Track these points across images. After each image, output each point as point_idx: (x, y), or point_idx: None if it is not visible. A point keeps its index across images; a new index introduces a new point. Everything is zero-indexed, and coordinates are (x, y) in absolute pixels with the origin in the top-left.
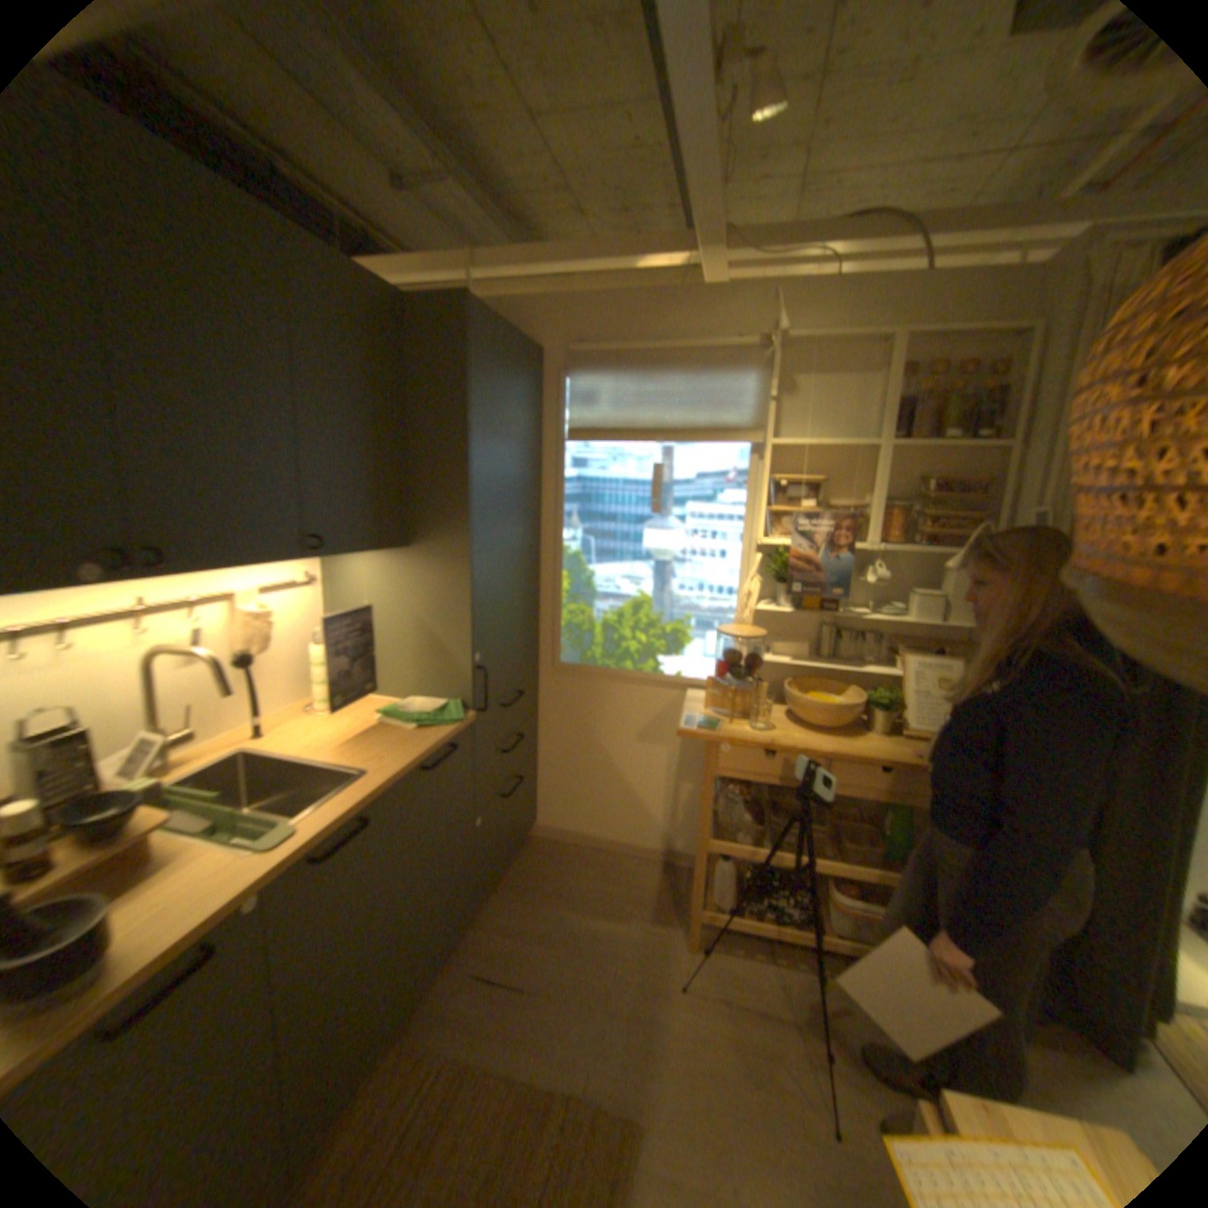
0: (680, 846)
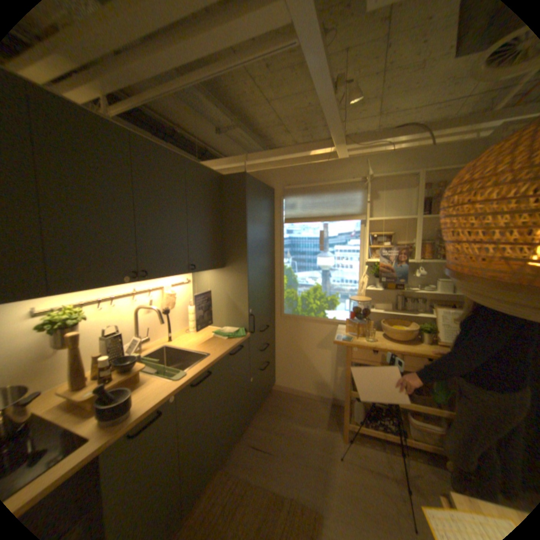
0: (338, 396)
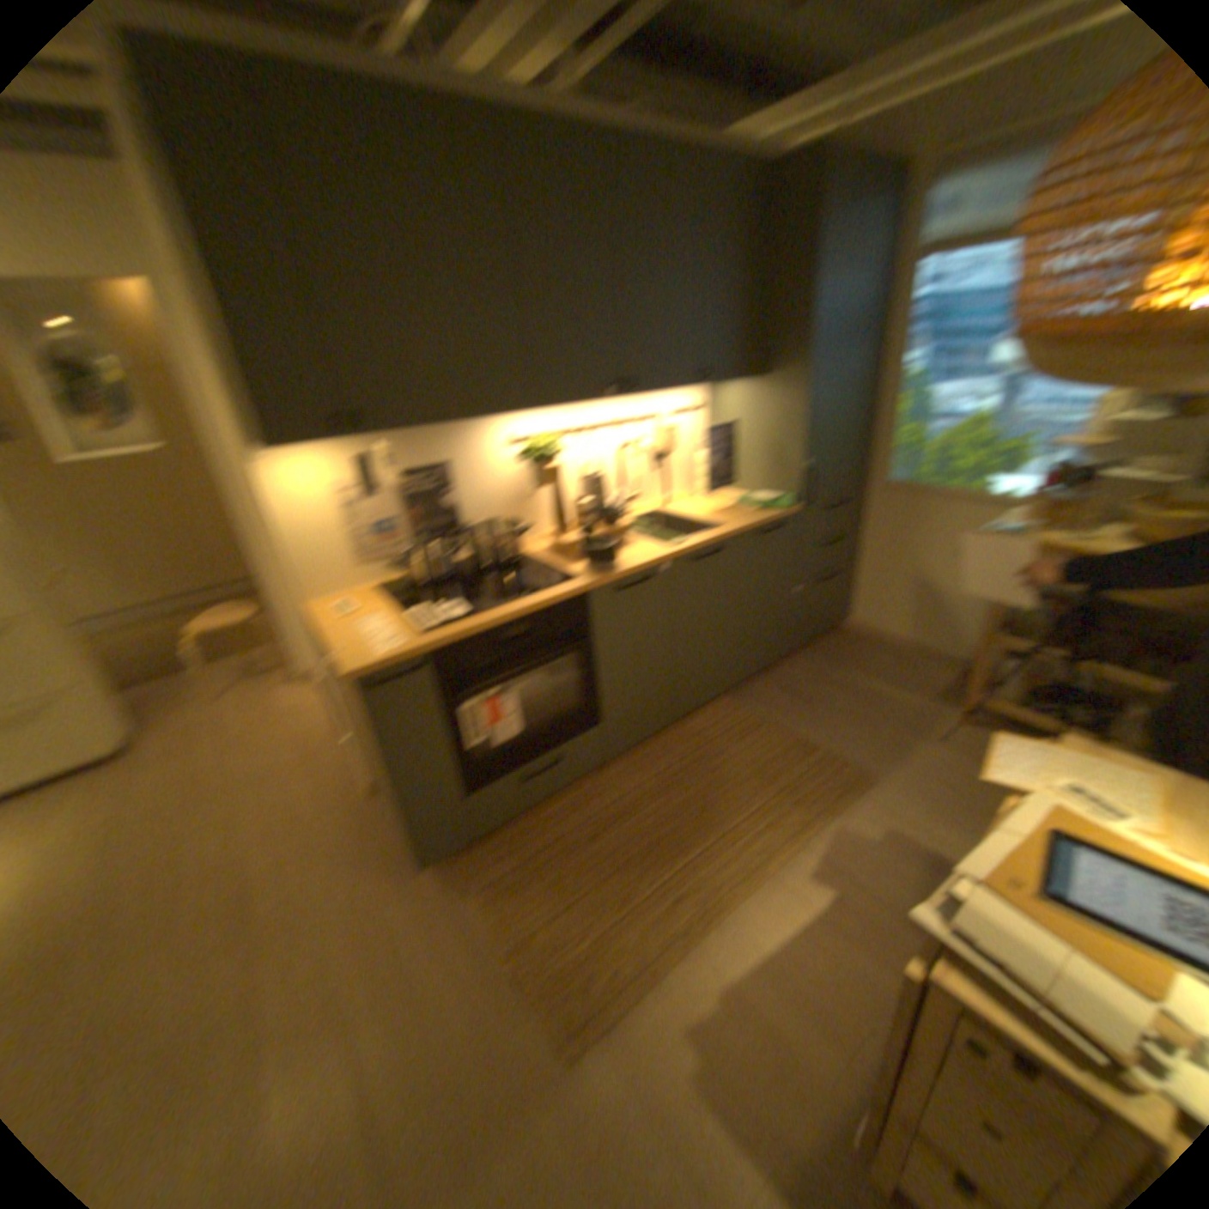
0: (982, 657)
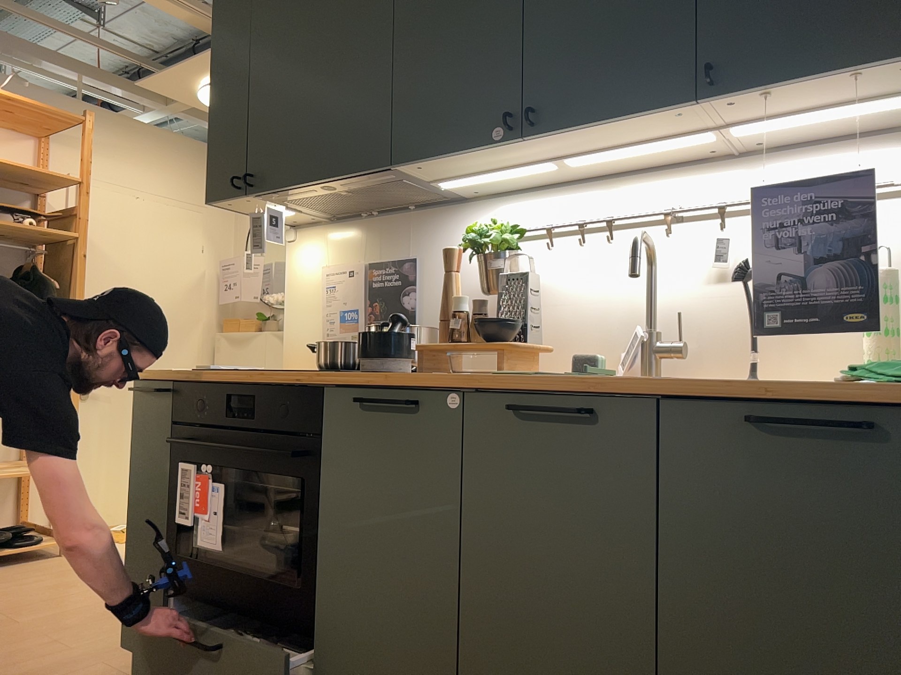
0: None
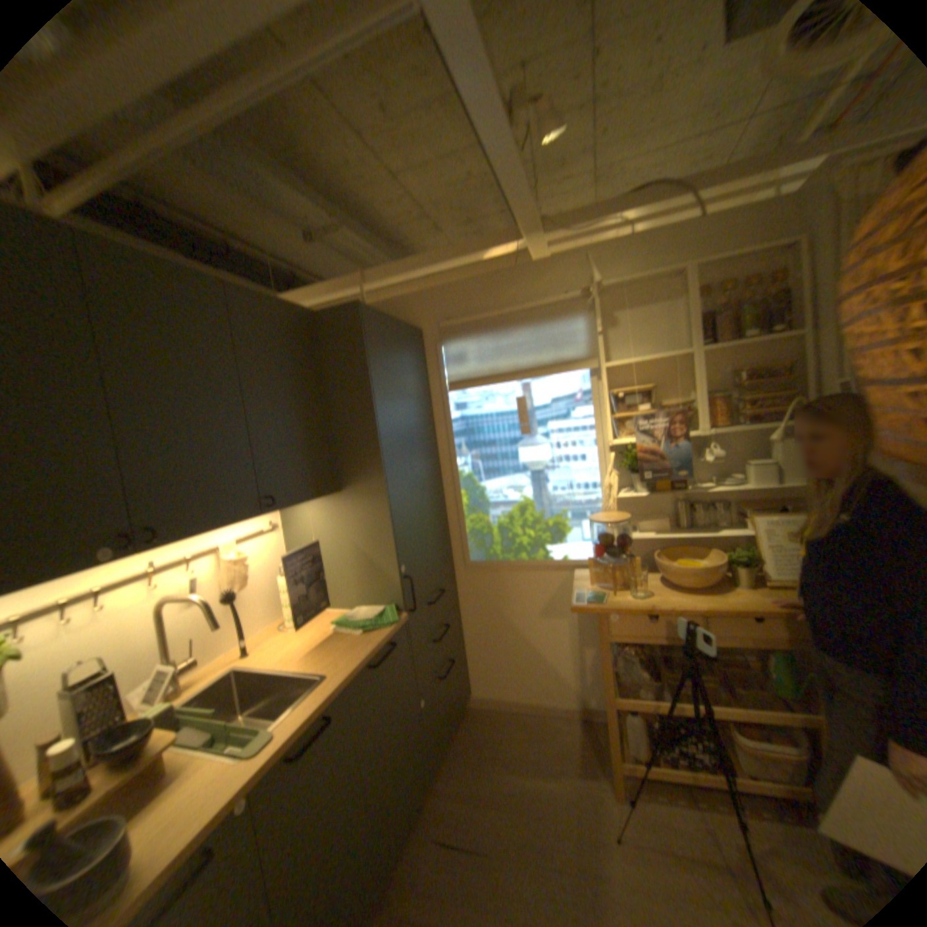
0: (593, 704)
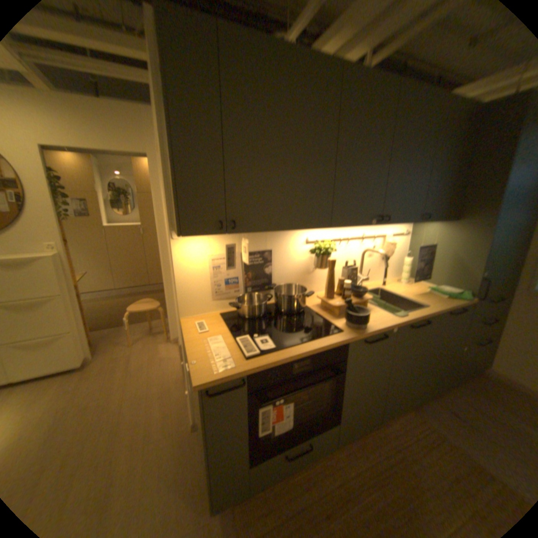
0: None
